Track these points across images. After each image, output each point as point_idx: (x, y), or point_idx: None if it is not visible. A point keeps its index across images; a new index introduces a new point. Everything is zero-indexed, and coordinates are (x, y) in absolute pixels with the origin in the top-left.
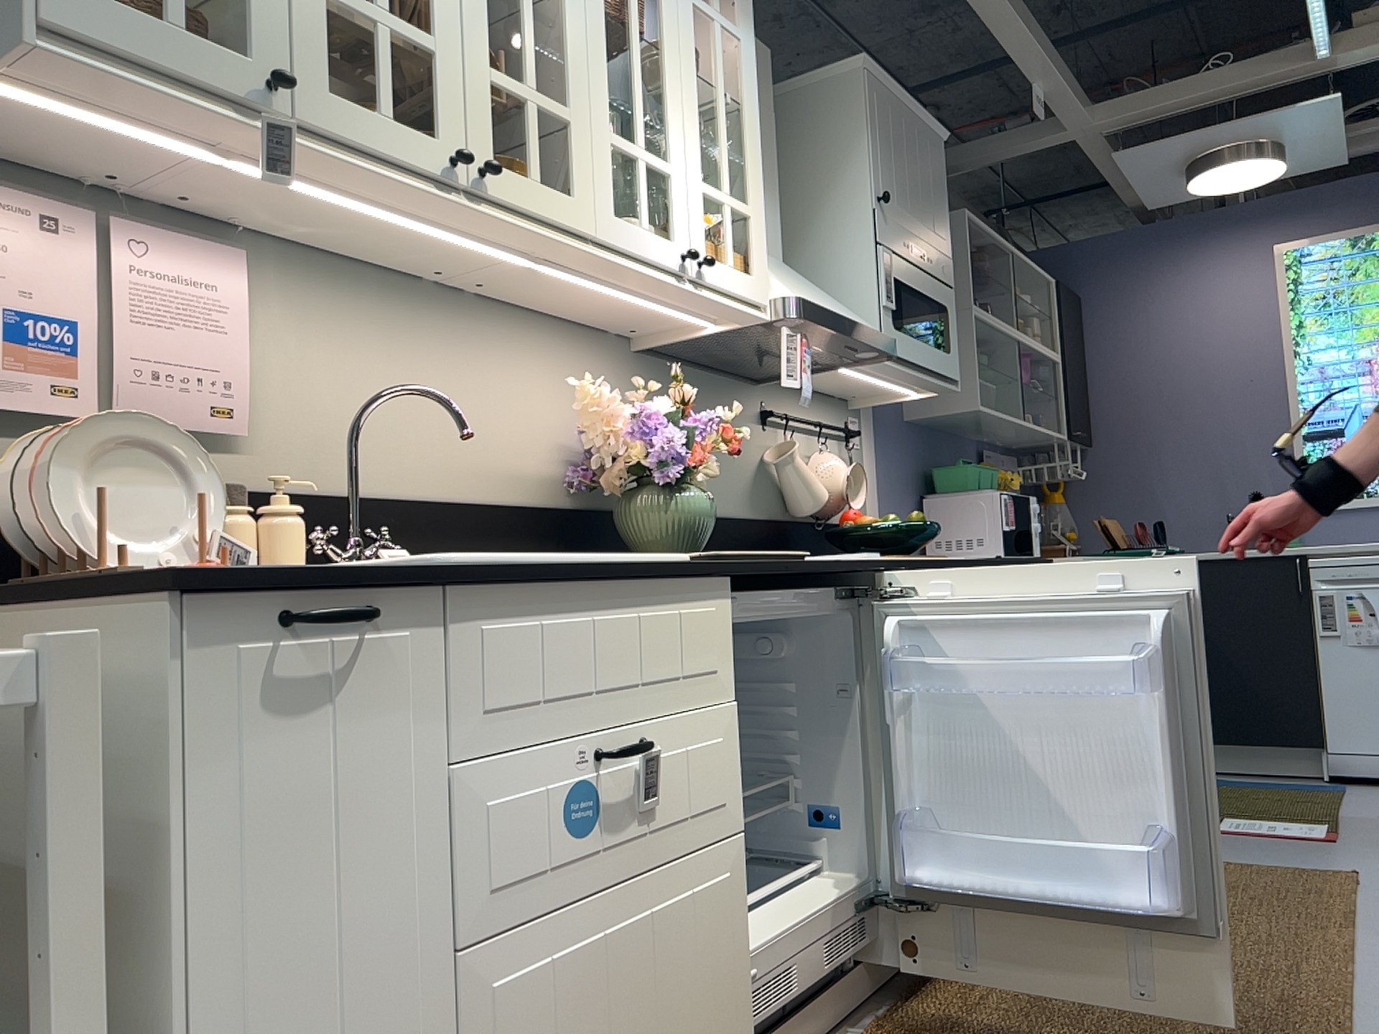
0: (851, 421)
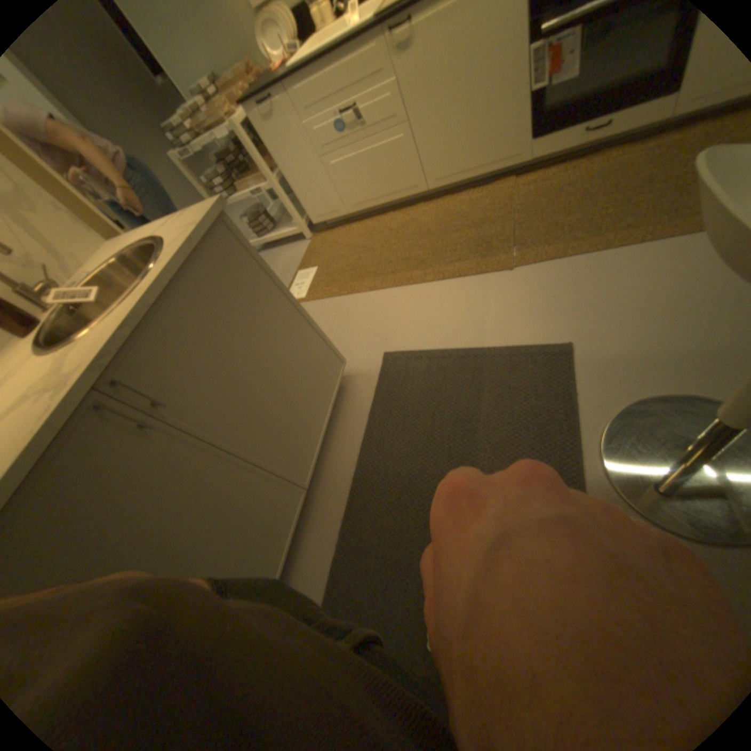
0: None
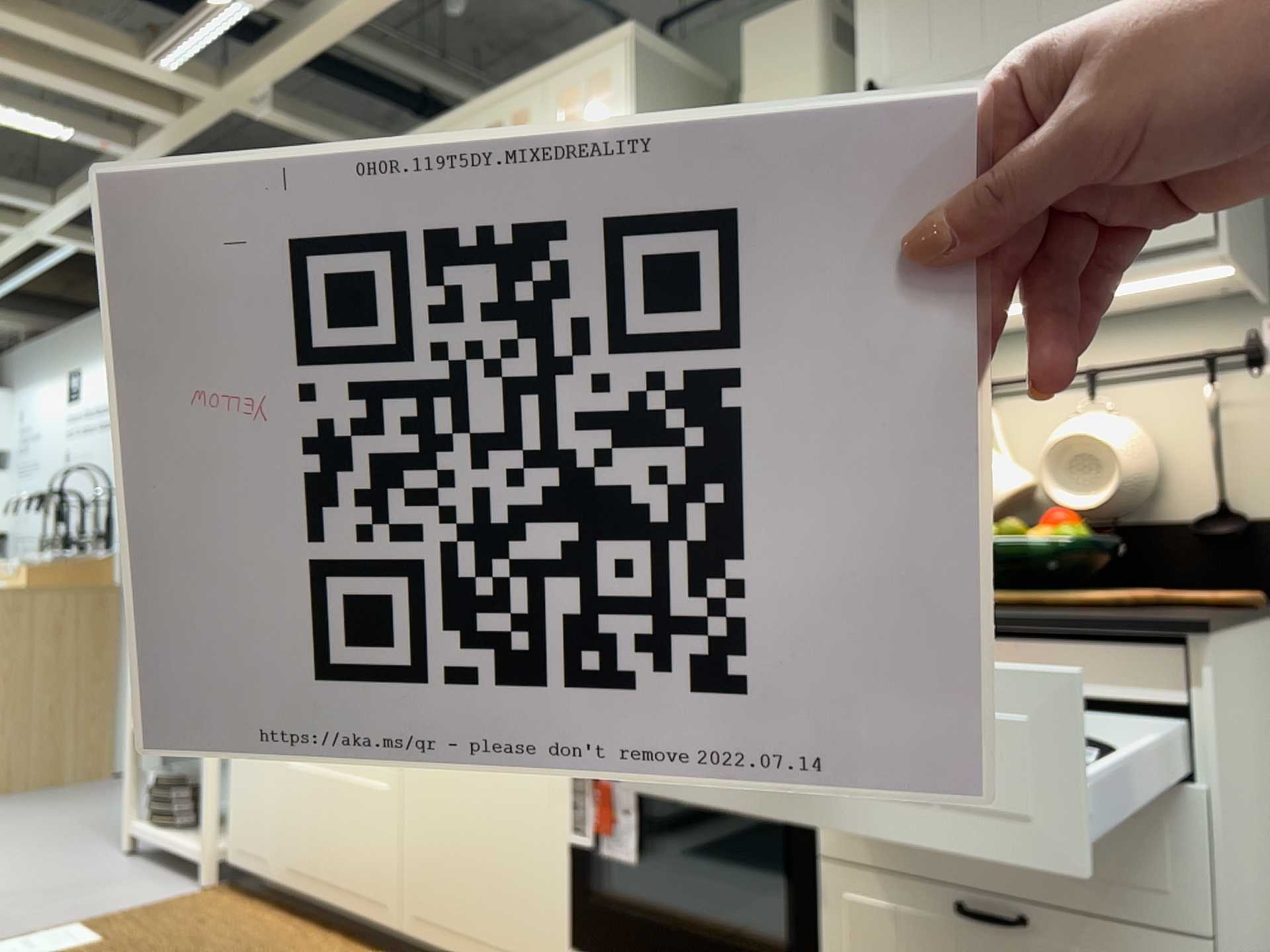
0: (1257, 328)
